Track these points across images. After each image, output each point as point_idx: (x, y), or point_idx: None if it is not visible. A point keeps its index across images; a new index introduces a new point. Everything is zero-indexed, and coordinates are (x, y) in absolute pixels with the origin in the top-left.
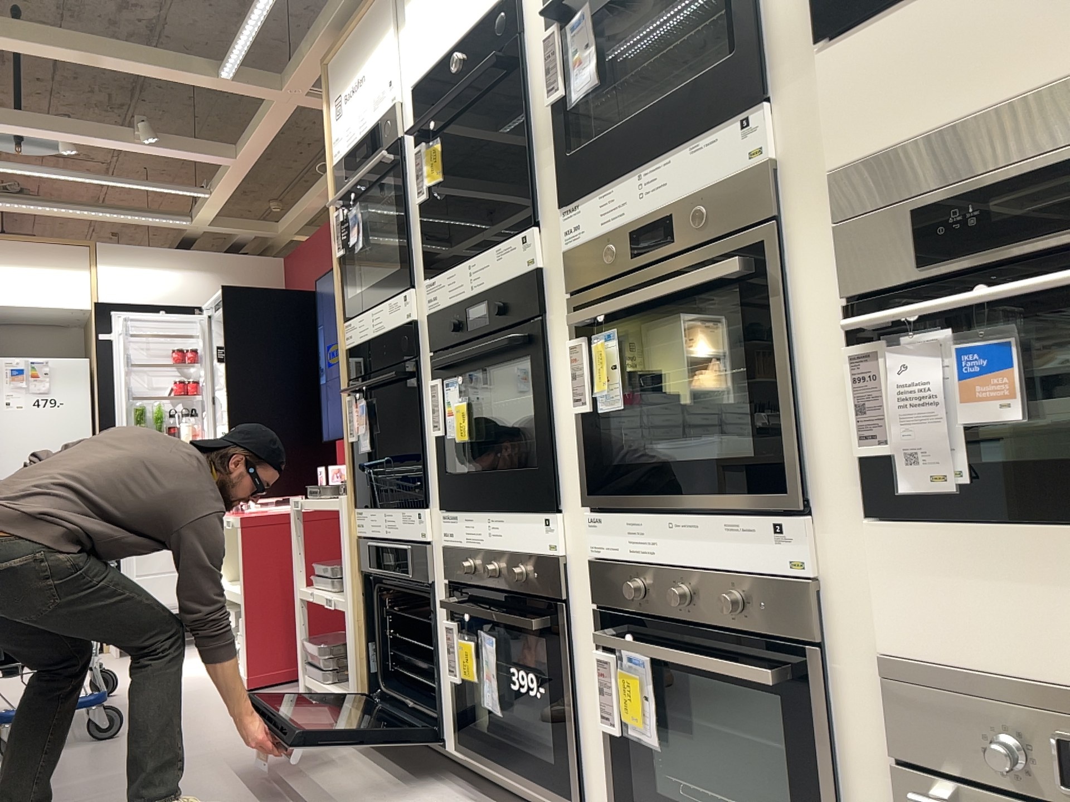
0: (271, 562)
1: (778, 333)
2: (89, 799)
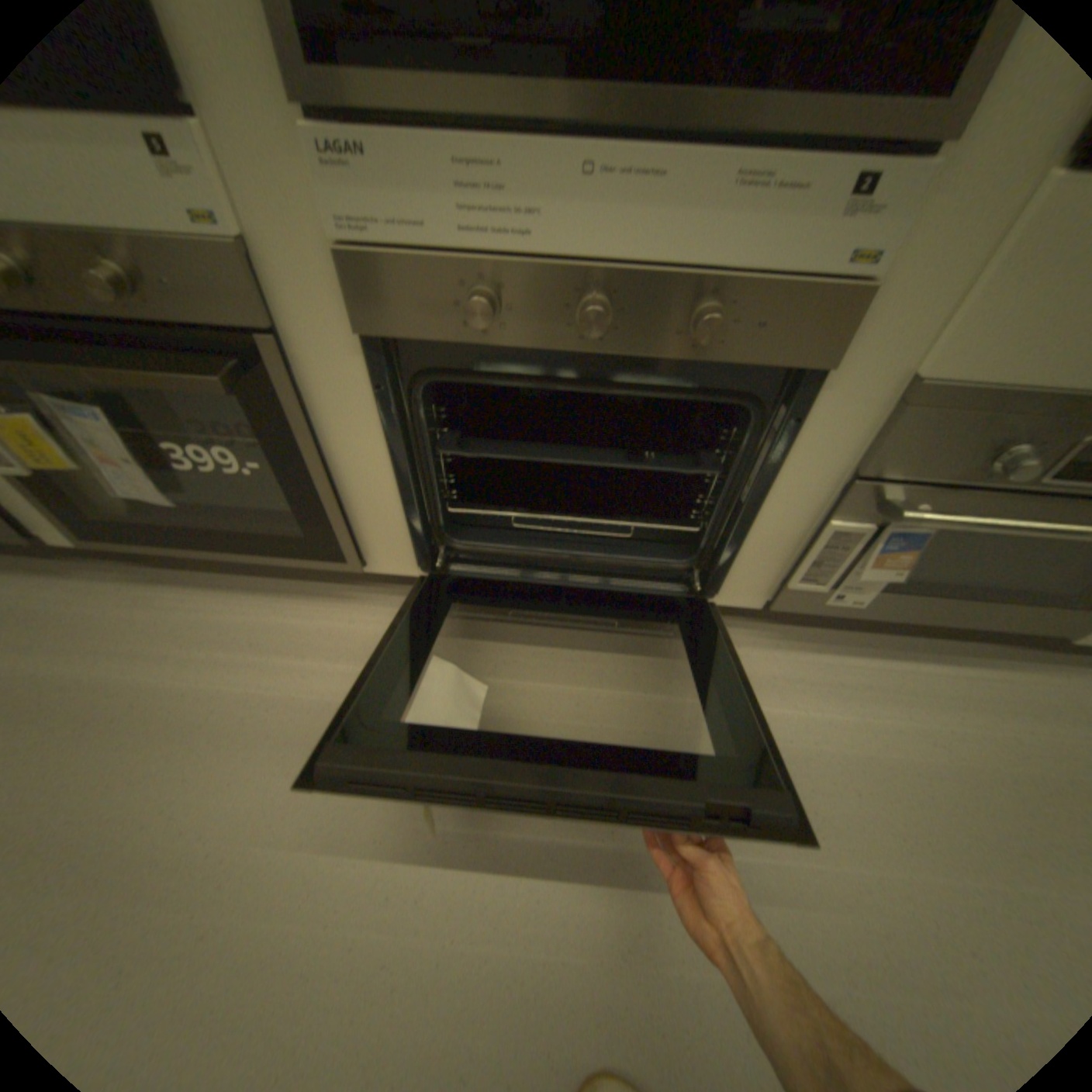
0: None
1: None
2: None
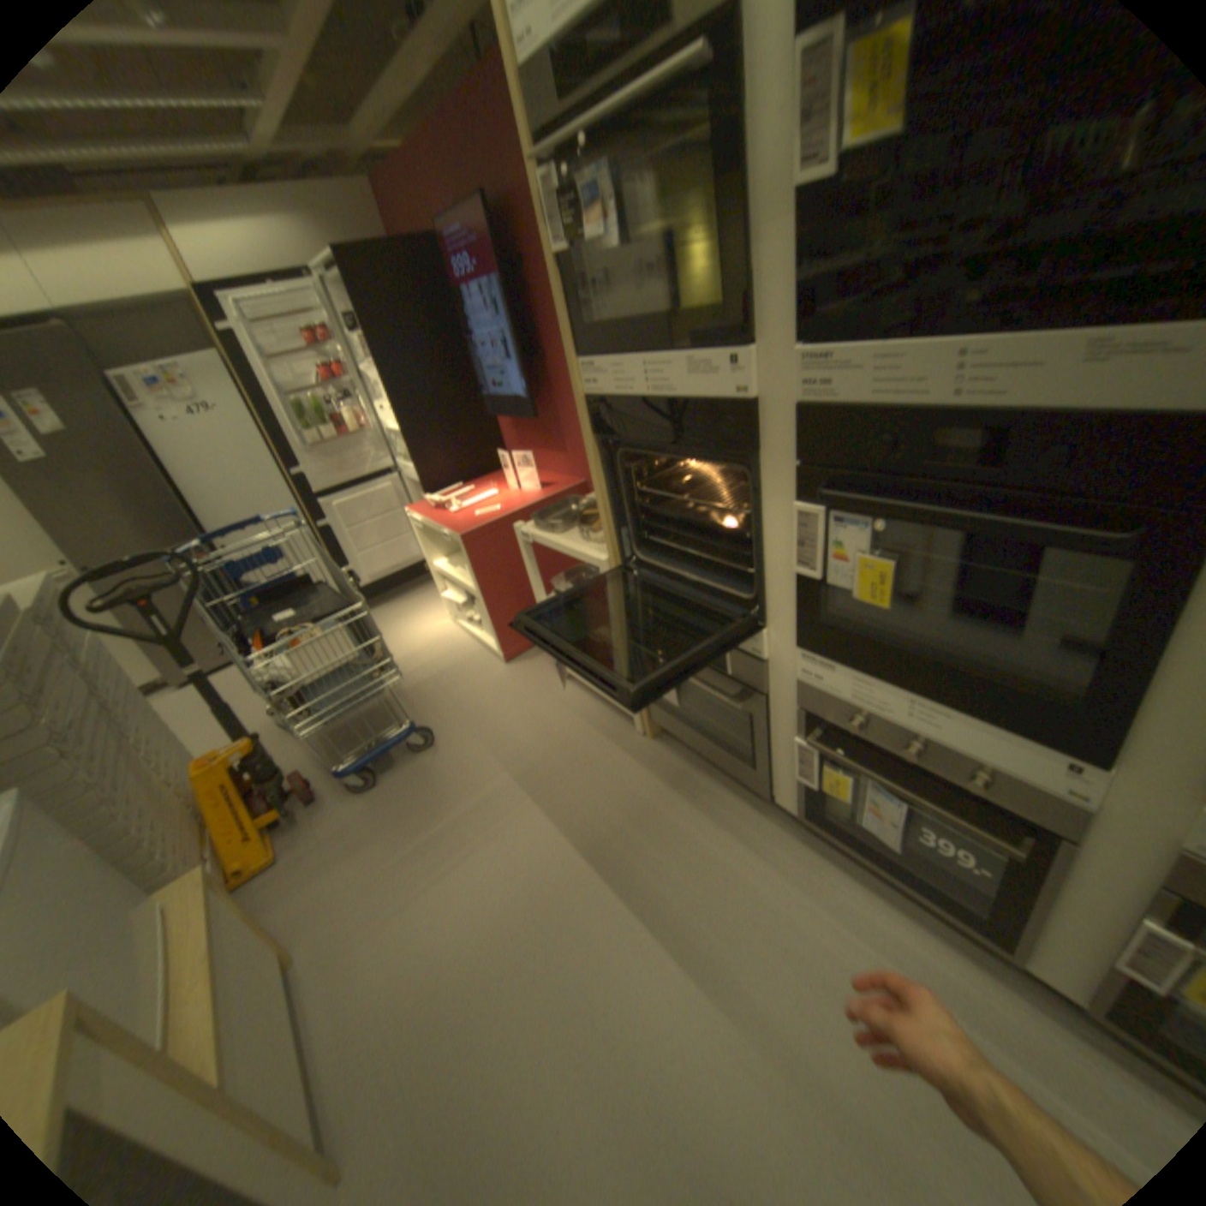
0: (496, 568)
1: None
2: (463, 863)
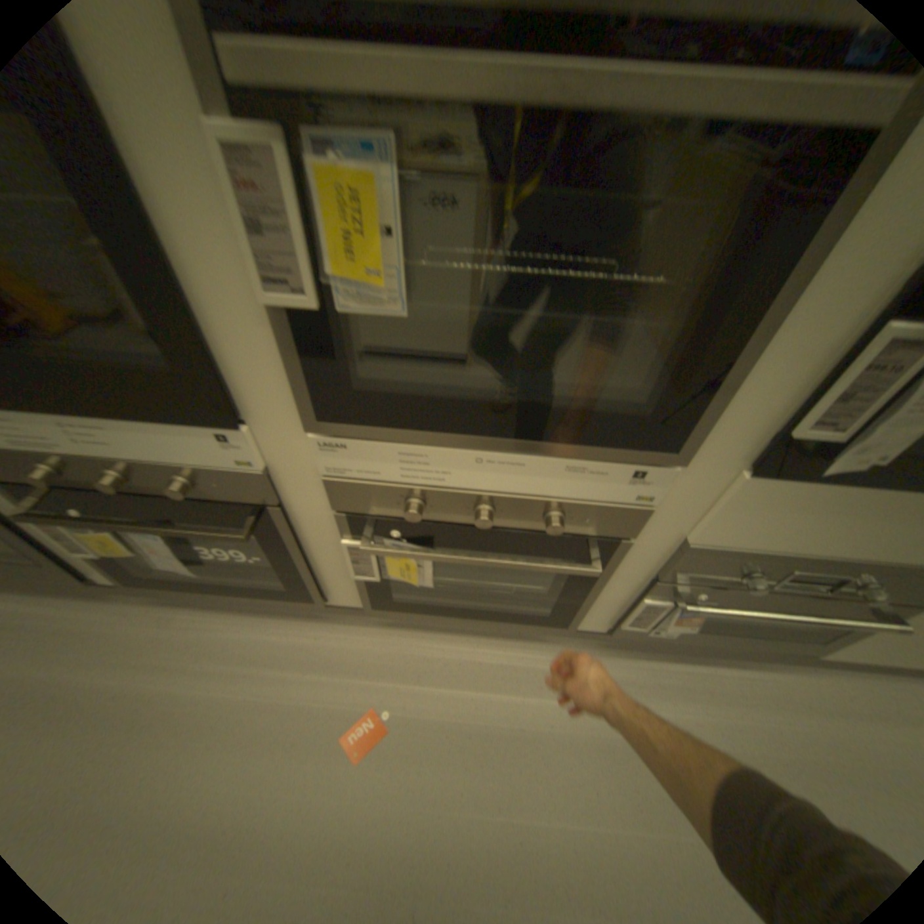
0: None
1: (798, 264)
2: None
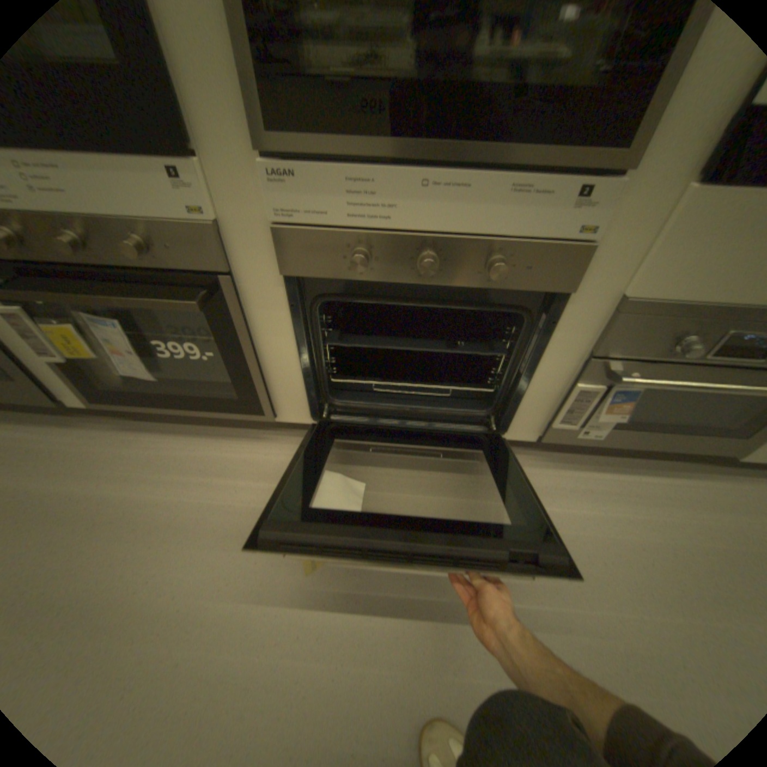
0: None
1: None
2: None
